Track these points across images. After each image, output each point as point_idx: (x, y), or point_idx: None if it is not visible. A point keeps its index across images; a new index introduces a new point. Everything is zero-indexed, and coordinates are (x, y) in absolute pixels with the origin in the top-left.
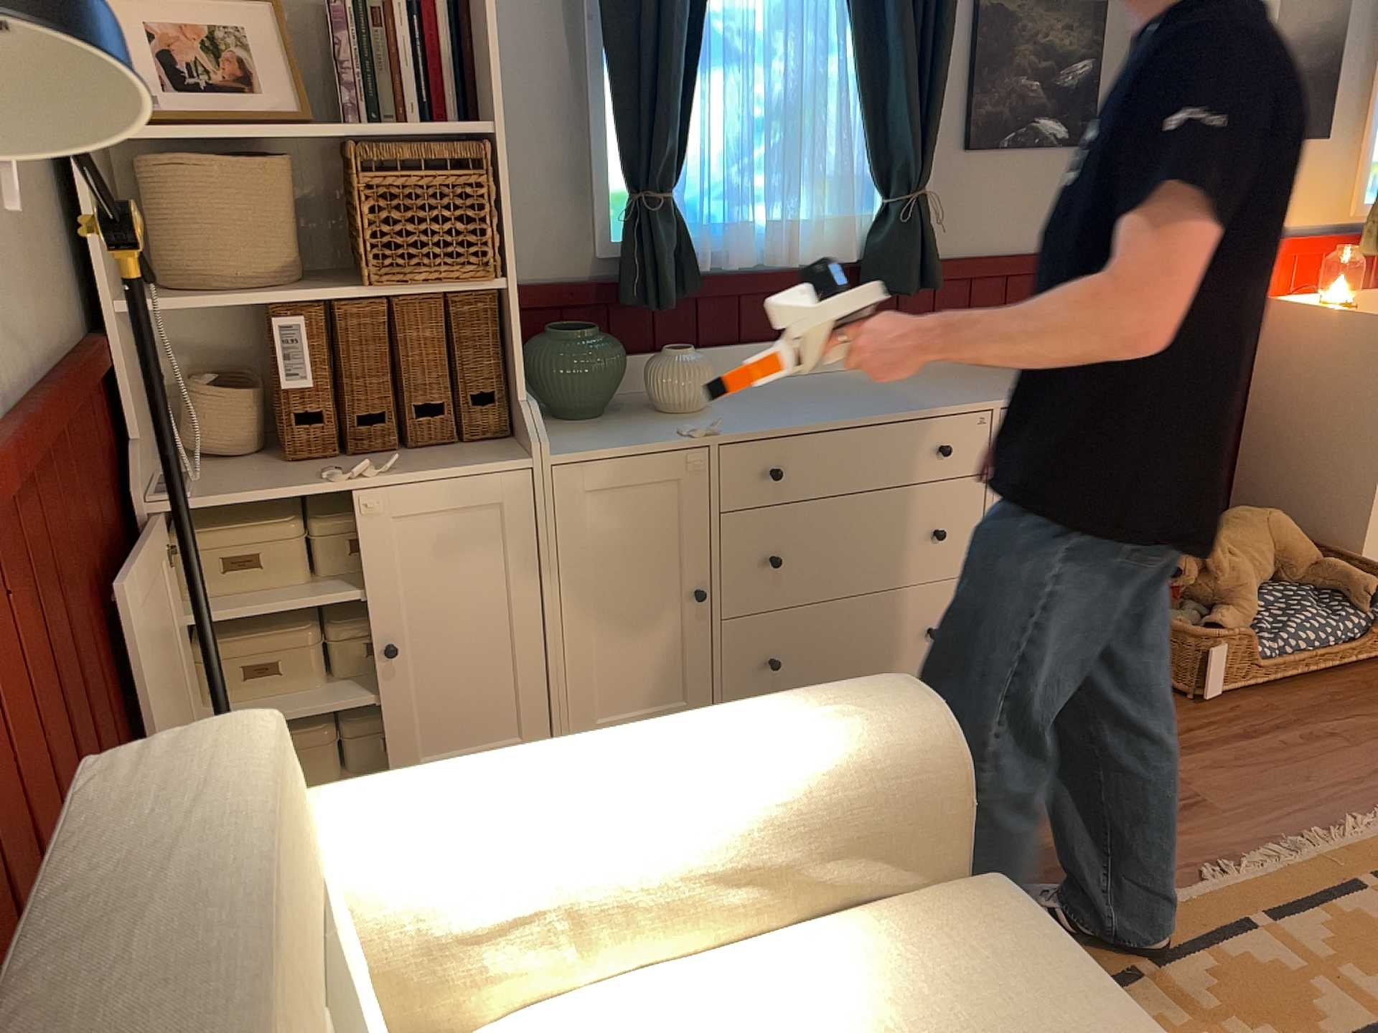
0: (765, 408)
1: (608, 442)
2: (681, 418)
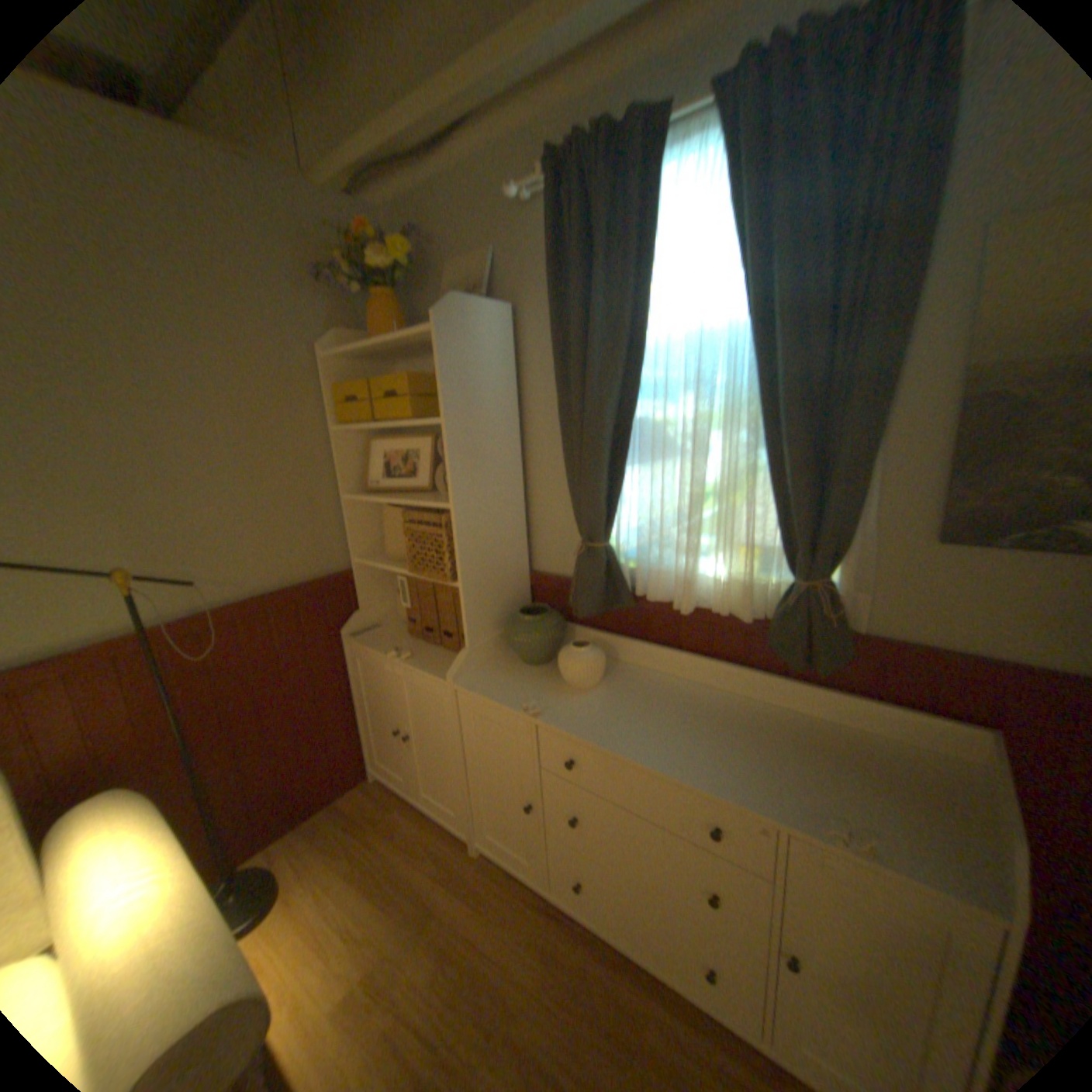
0: (616, 708)
1: (493, 688)
2: (560, 690)
